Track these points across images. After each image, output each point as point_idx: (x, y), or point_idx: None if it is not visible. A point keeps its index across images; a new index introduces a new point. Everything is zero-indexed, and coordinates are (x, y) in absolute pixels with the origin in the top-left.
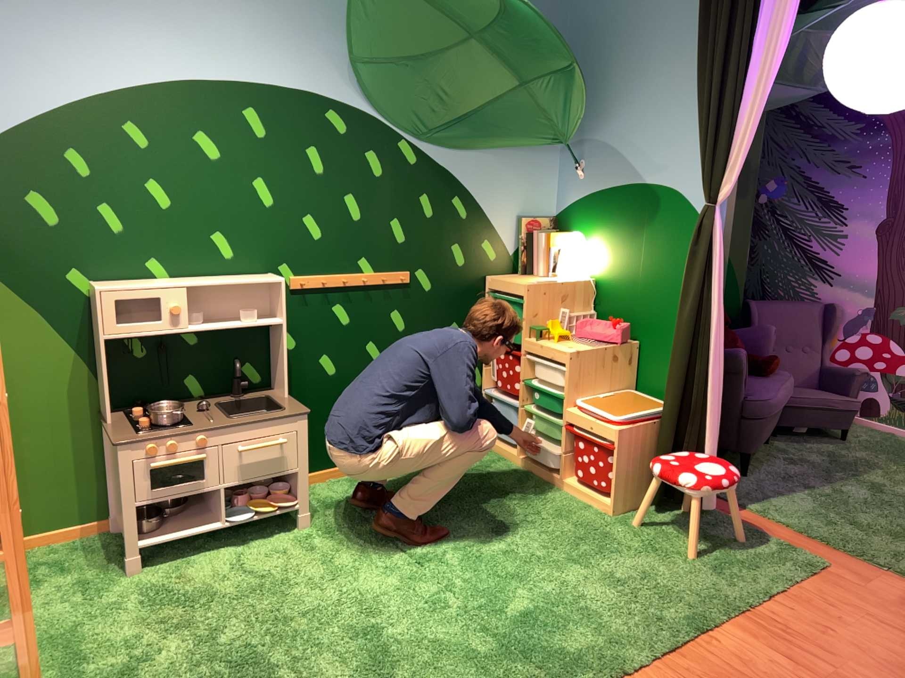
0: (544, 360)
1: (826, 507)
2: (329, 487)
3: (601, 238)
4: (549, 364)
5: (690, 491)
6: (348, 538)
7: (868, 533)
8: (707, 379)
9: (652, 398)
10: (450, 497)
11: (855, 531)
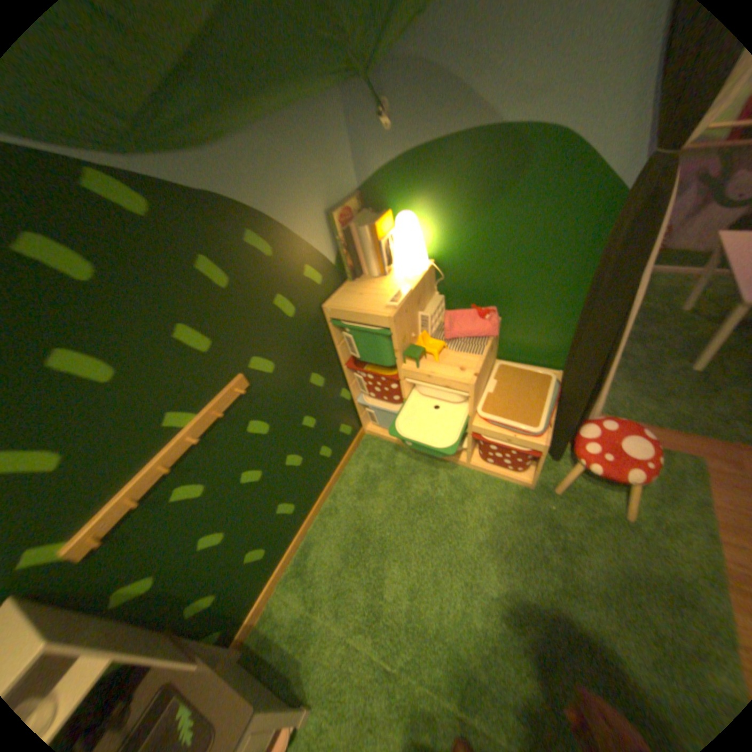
0: (426, 379)
1: (639, 382)
2: (282, 596)
3: (433, 212)
4: (439, 389)
5: (639, 486)
6: (358, 699)
7: (687, 401)
8: (620, 363)
9: (526, 367)
10: (397, 541)
11: (679, 403)
